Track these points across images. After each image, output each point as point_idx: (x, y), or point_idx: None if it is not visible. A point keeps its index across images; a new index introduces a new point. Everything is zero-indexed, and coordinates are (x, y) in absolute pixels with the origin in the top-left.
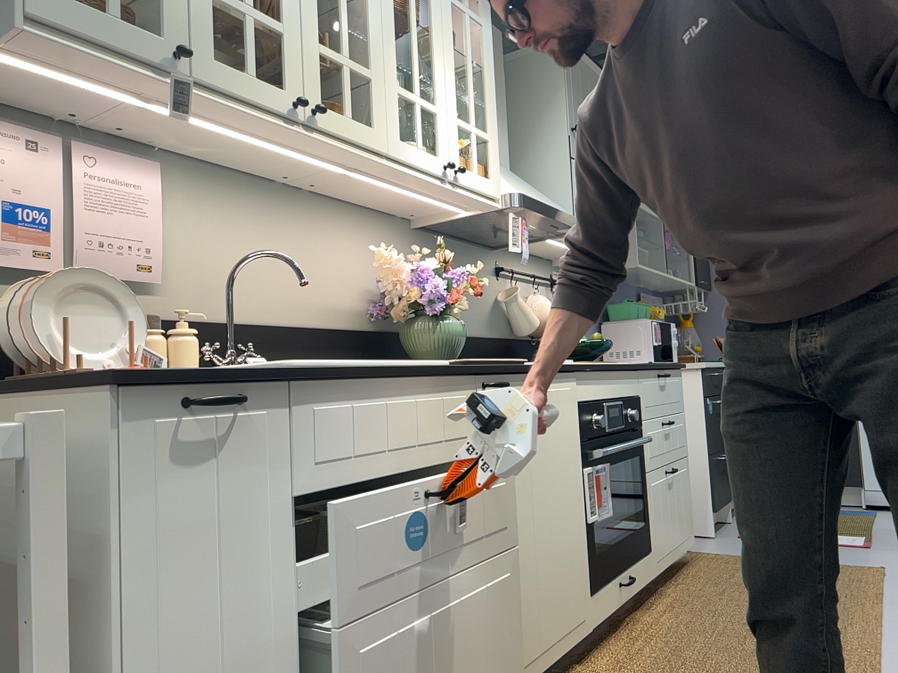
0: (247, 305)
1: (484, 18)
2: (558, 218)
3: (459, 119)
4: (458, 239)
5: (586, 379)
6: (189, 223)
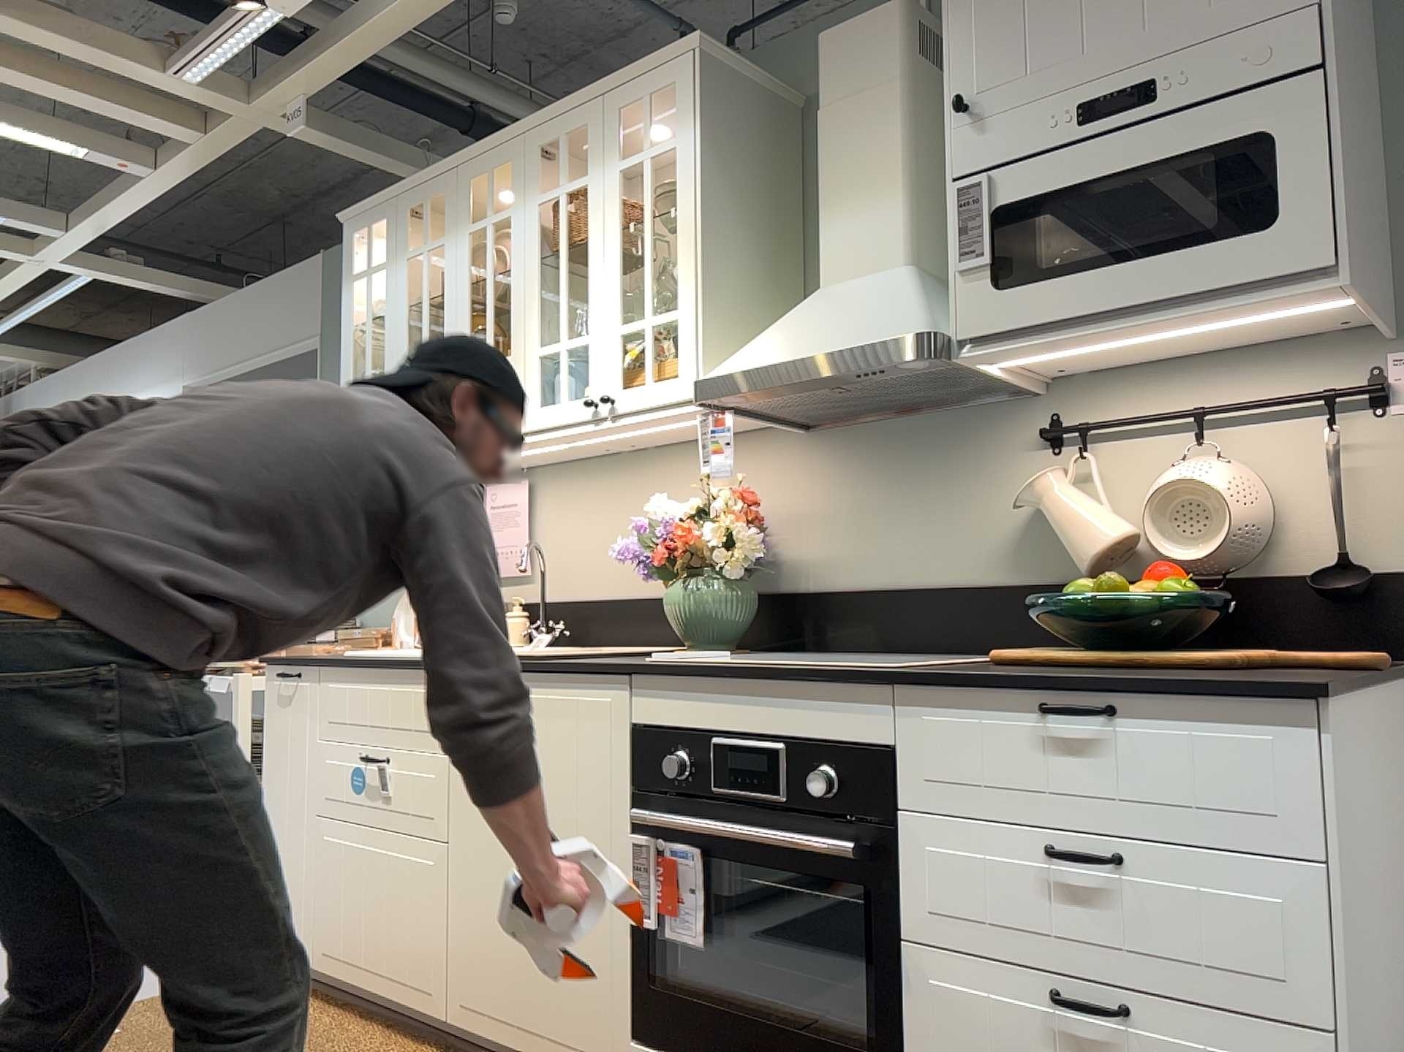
0: (592, 581)
1: (677, 132)
2: (806, 374)
3: (622, 323)
4: (905, 414)
5: (656, 688)
6: (552, 518)
